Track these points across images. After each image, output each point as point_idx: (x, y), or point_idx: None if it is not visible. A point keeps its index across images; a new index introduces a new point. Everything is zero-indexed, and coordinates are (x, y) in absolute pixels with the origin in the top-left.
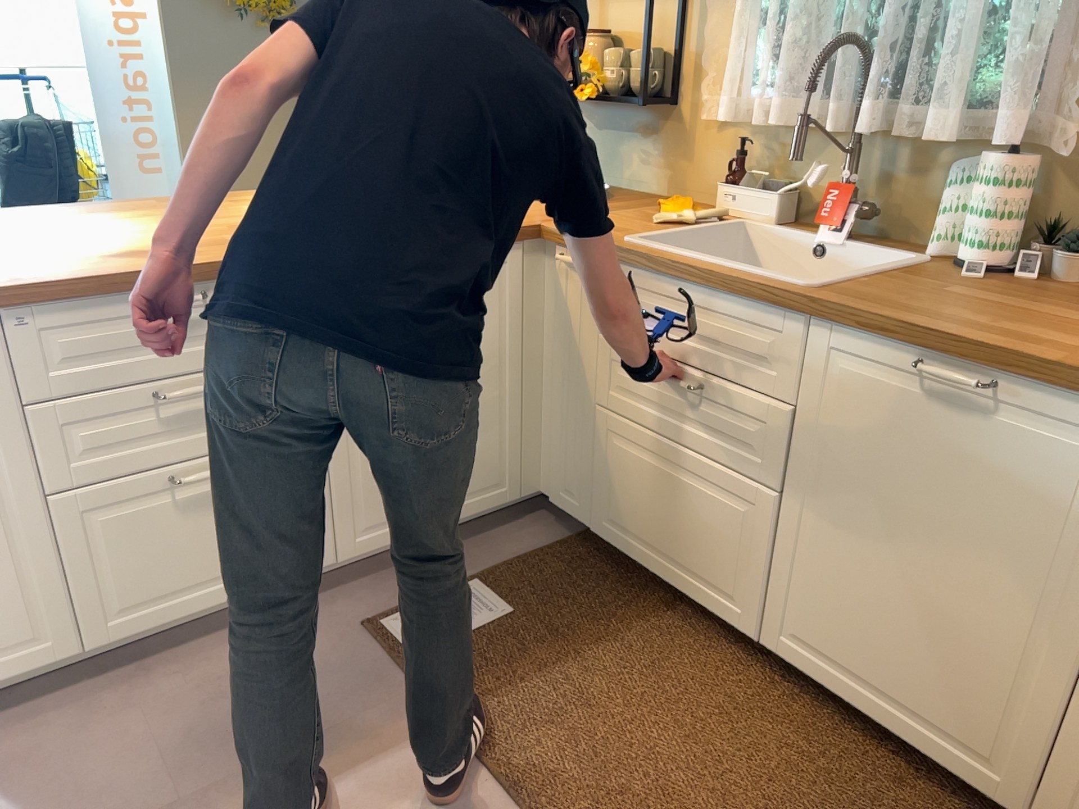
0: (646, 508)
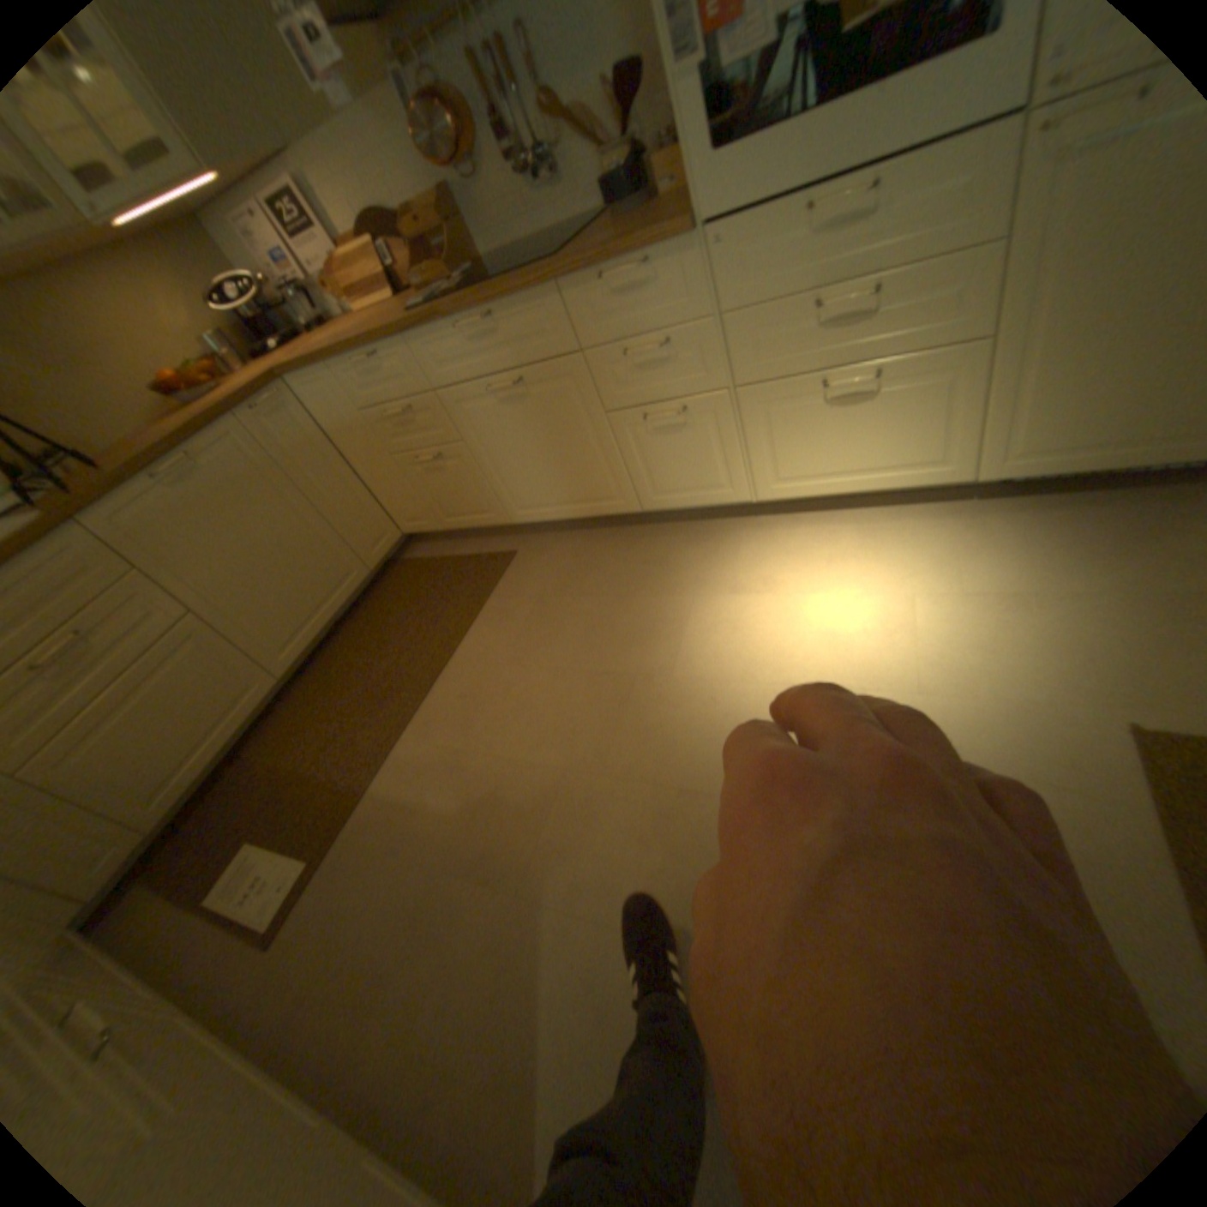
0: (155, 745)
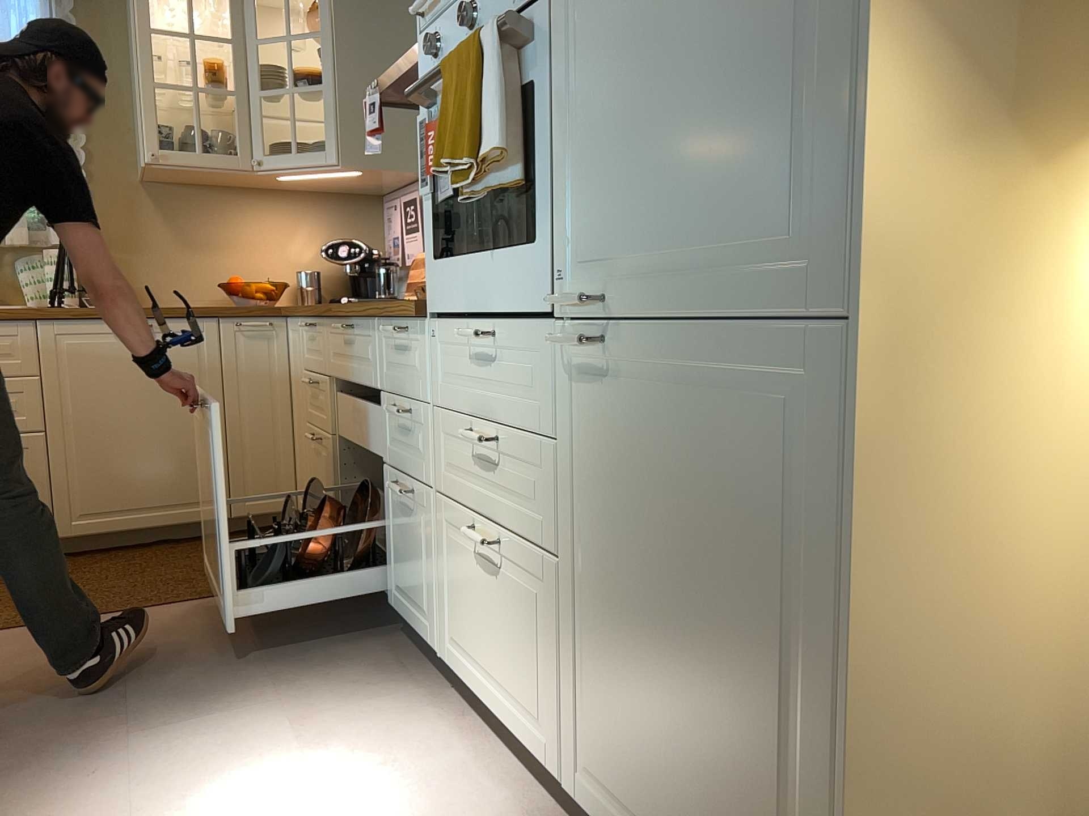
0: None
